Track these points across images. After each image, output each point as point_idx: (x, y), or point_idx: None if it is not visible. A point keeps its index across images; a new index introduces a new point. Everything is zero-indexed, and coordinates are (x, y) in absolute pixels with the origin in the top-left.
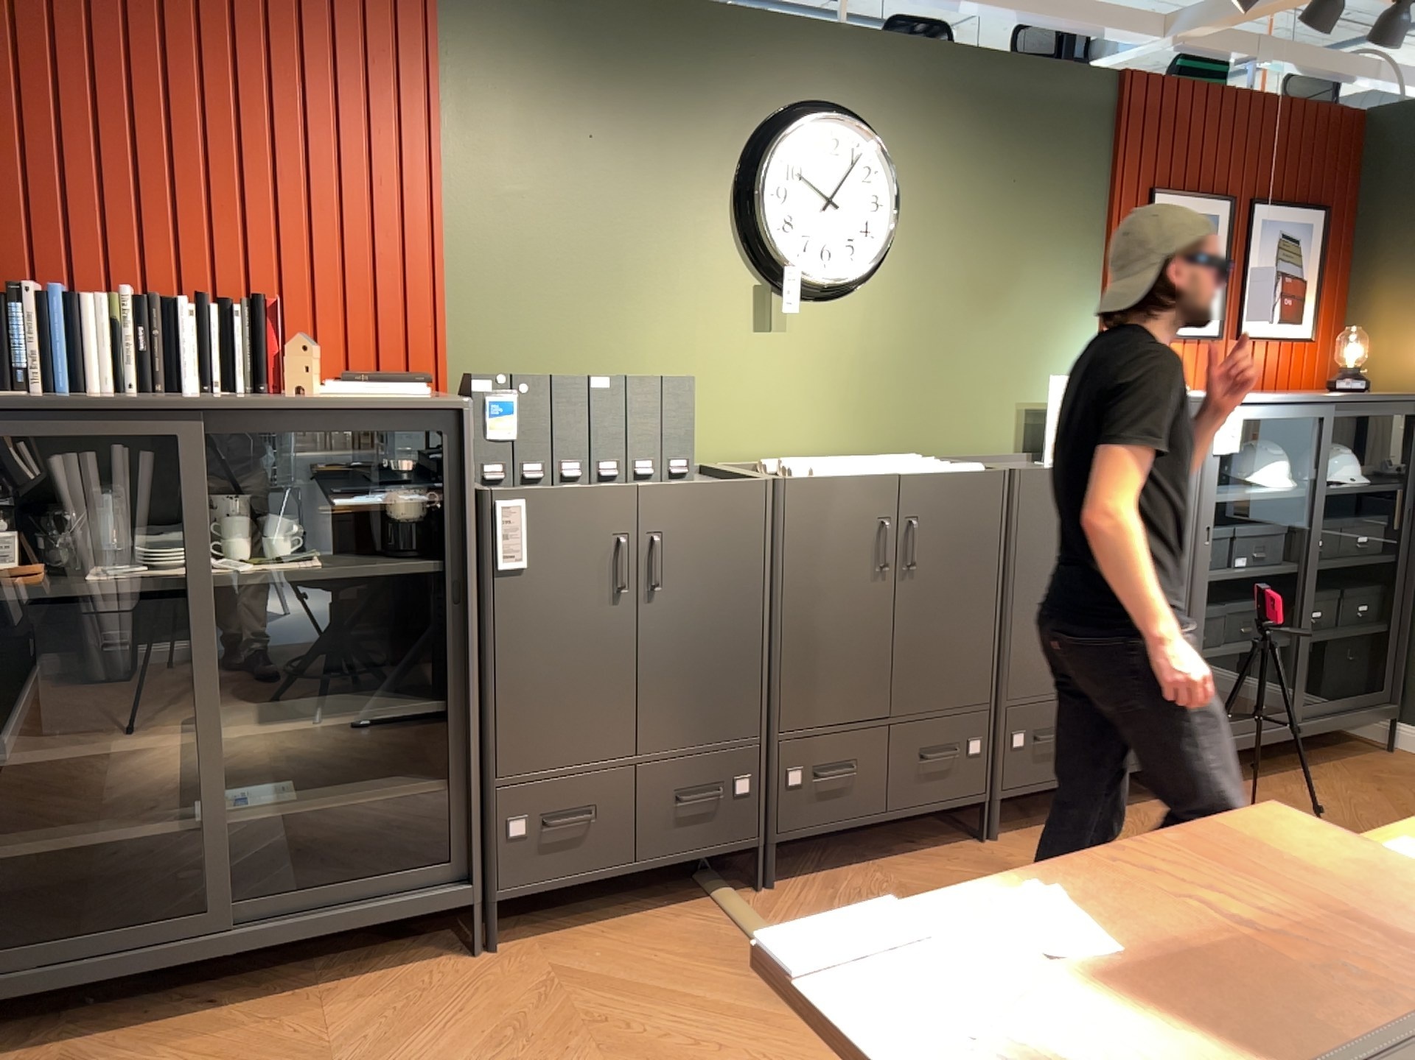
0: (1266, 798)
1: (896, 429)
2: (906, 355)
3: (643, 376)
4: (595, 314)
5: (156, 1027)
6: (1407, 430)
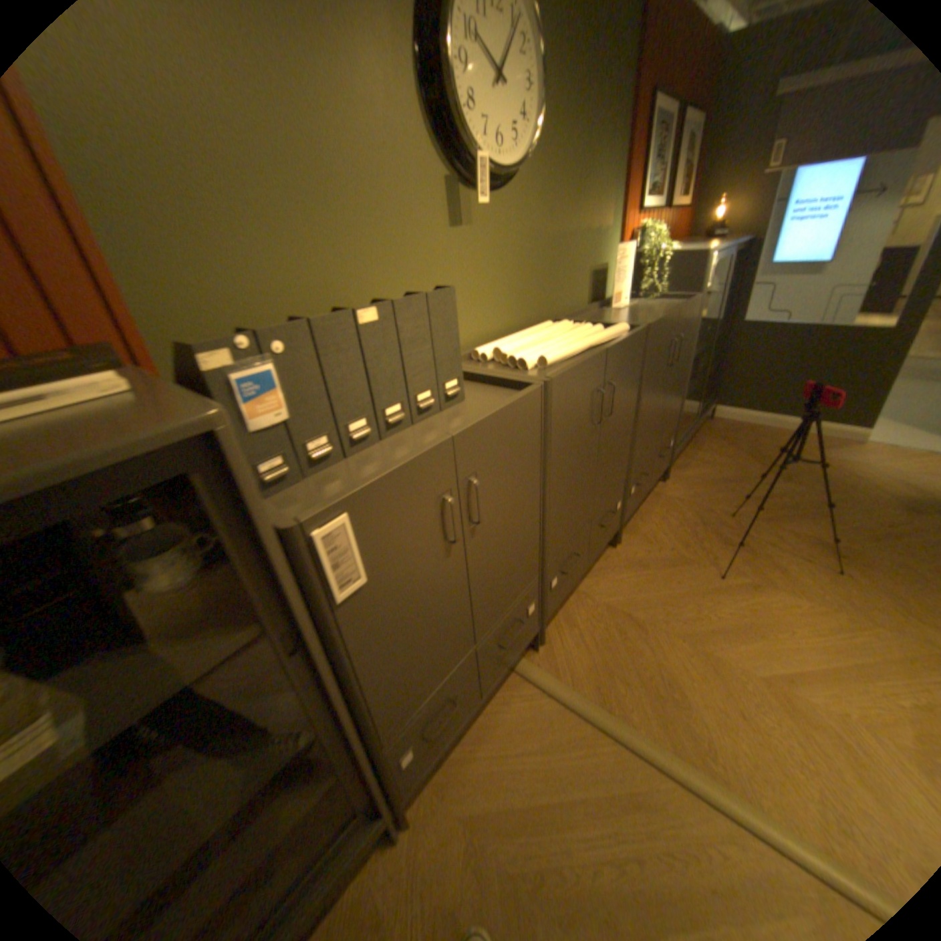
0: (696, 465)
1: (537, 301)
2: (540, 239)
3: (409, 298)
4: (304, 221)
5: None
6: (735, 256)
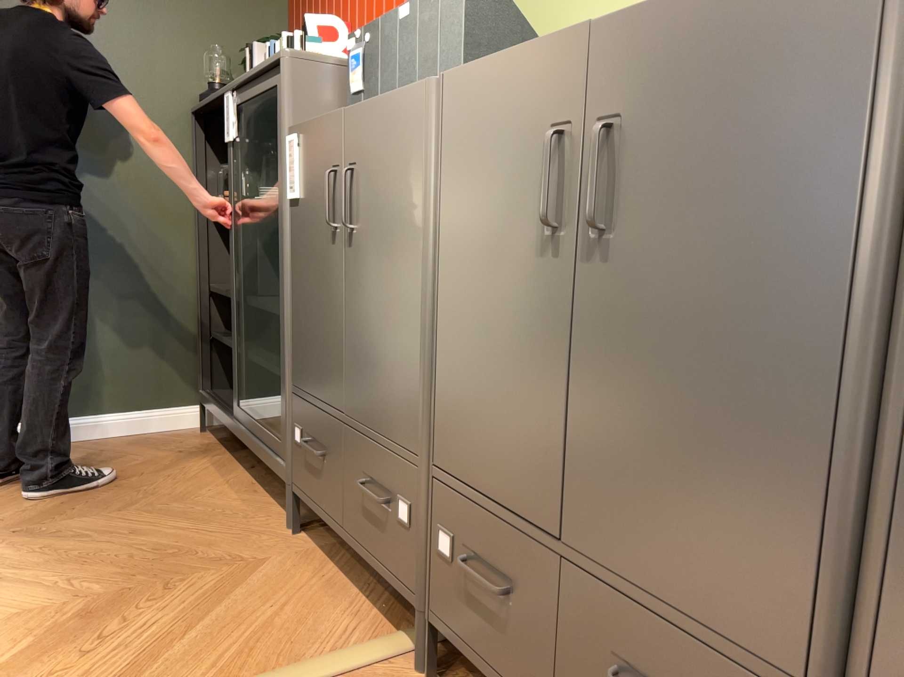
0: None
1: None
2: None
3: None
4: None
5: (227, 461)
6: None
